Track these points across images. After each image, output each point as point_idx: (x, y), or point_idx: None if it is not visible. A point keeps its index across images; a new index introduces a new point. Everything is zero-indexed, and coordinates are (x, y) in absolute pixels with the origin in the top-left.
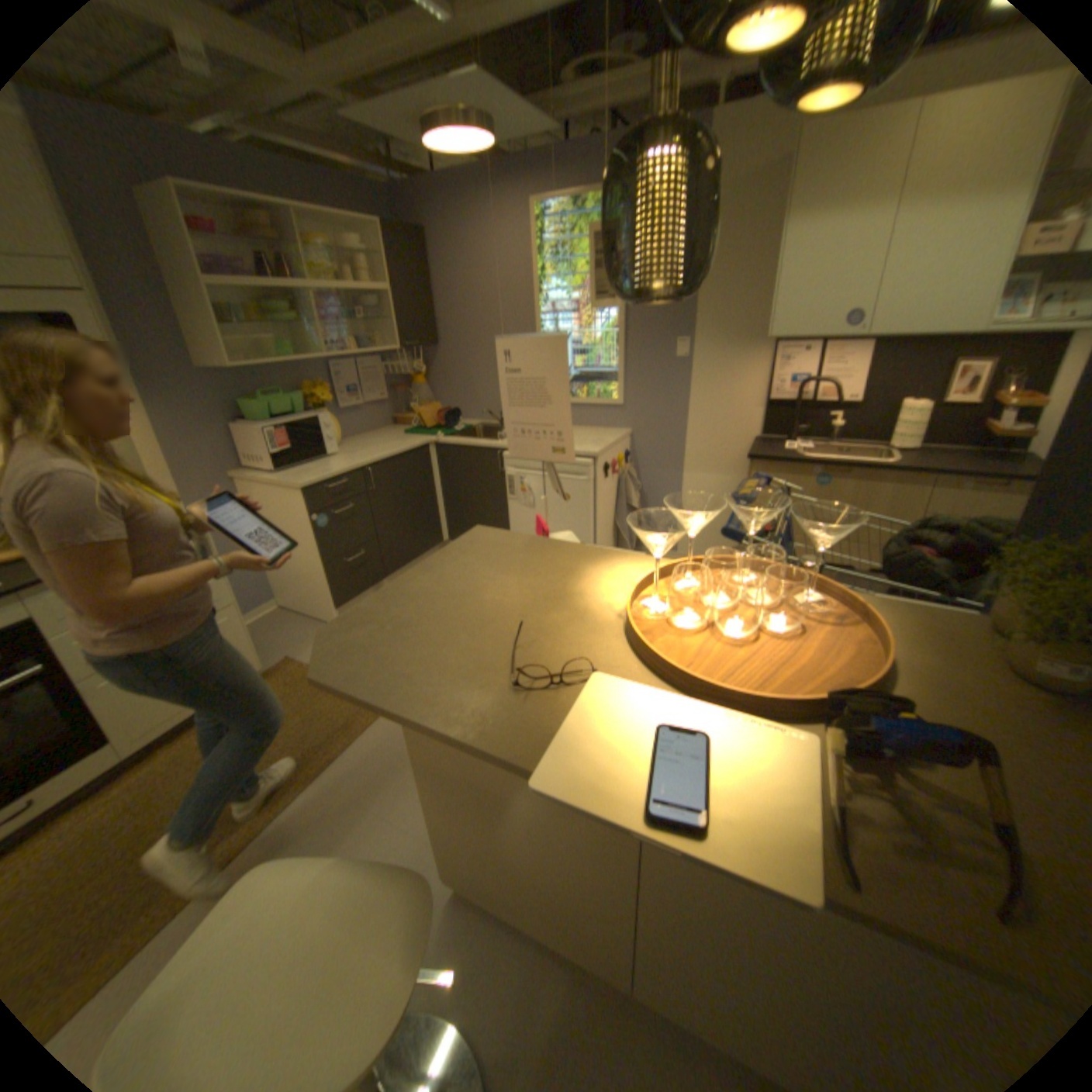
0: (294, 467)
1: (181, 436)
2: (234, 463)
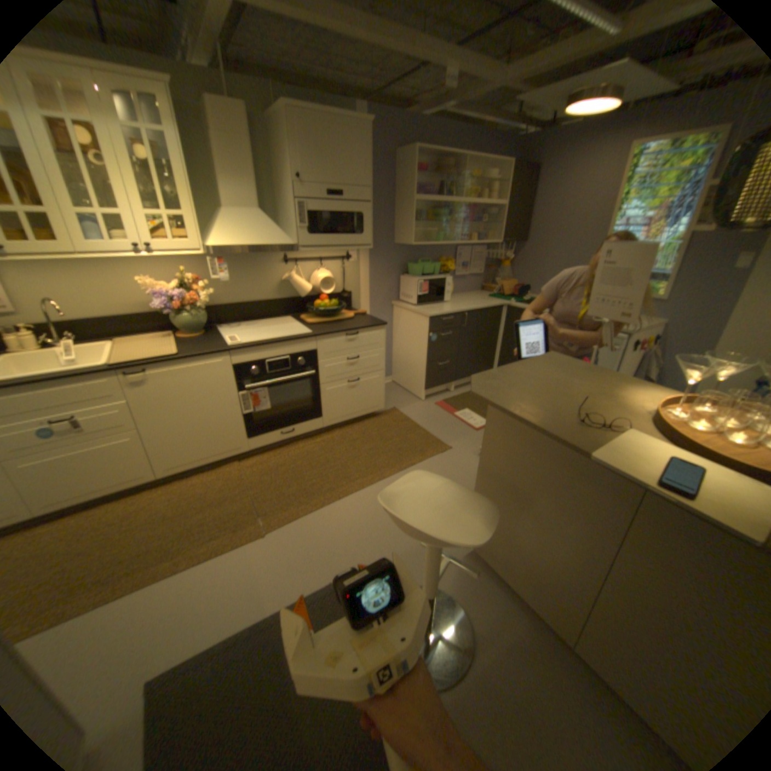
0: (425, 304)
1: (379, 277)
2: (396, 296)
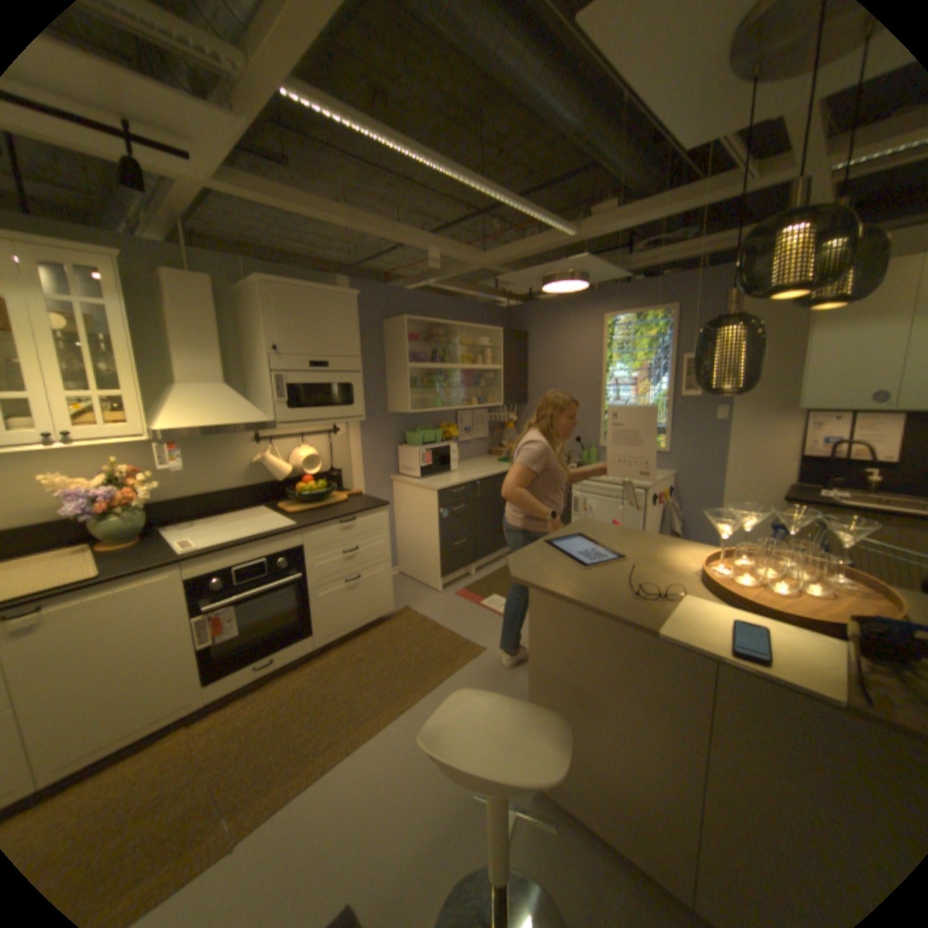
0: (429, 476)
1: (373, 451)
2: (395, 470)
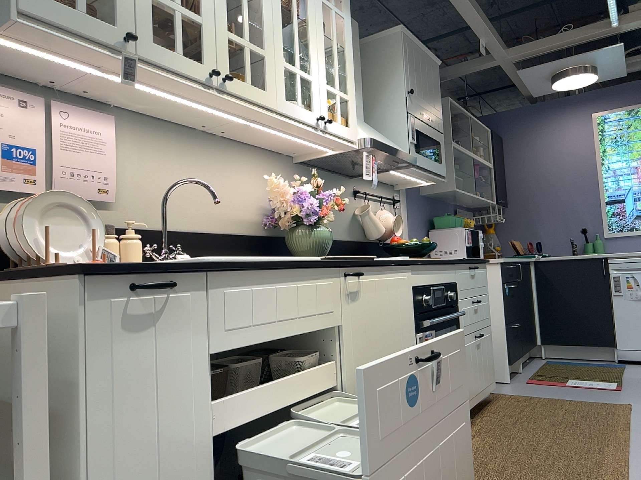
0: None
1: (415, 231)
2: None
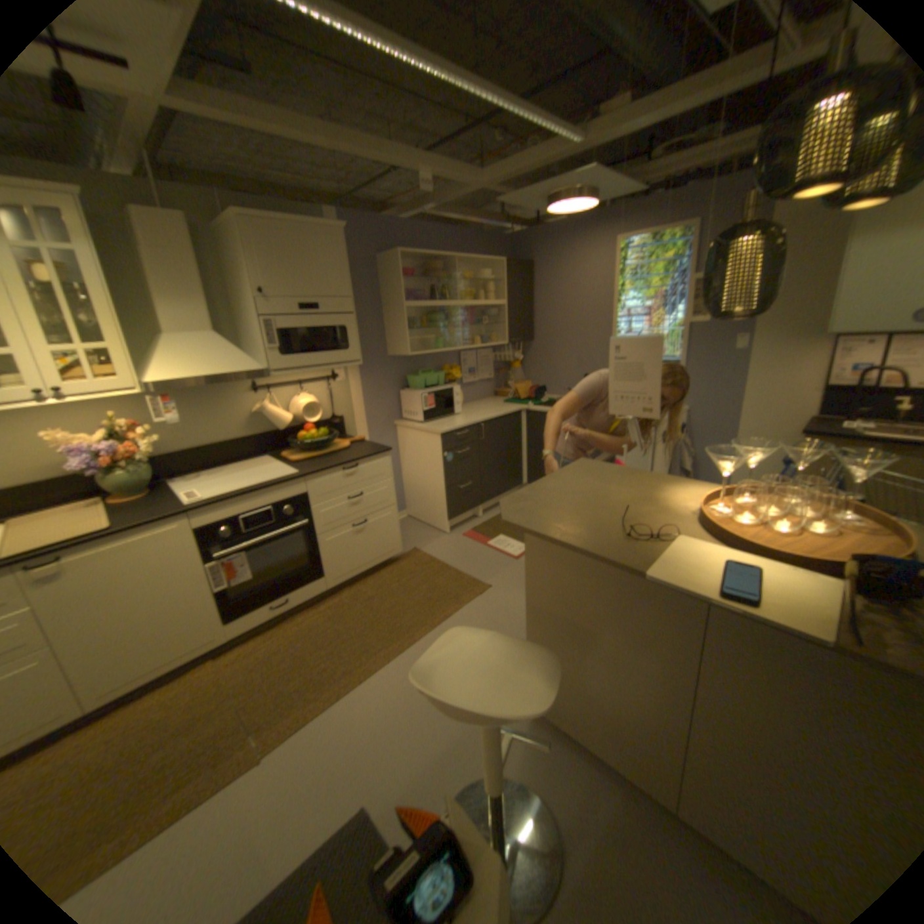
0: (434, 420)
1: (375, 396)
2: (399, 415)
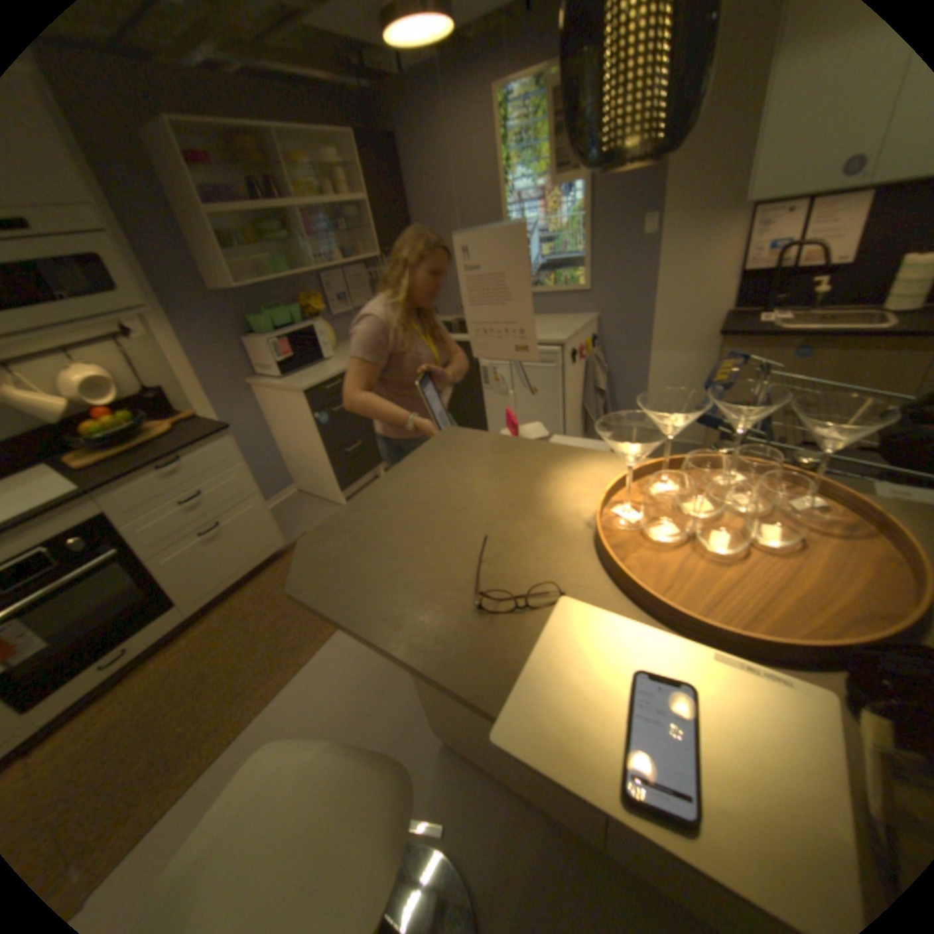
0: (295, 371)
1: (201, 350)
2: (247, 370)
